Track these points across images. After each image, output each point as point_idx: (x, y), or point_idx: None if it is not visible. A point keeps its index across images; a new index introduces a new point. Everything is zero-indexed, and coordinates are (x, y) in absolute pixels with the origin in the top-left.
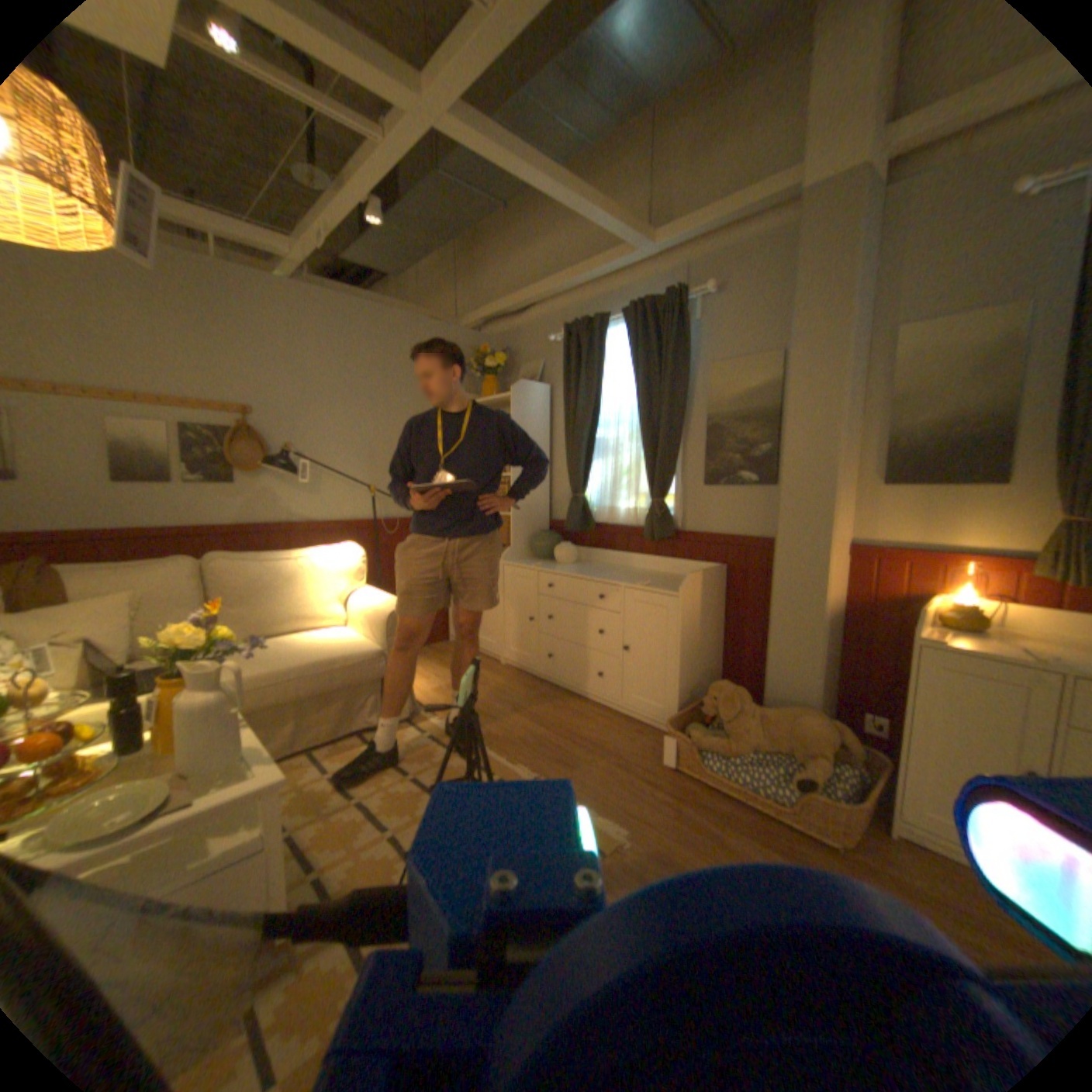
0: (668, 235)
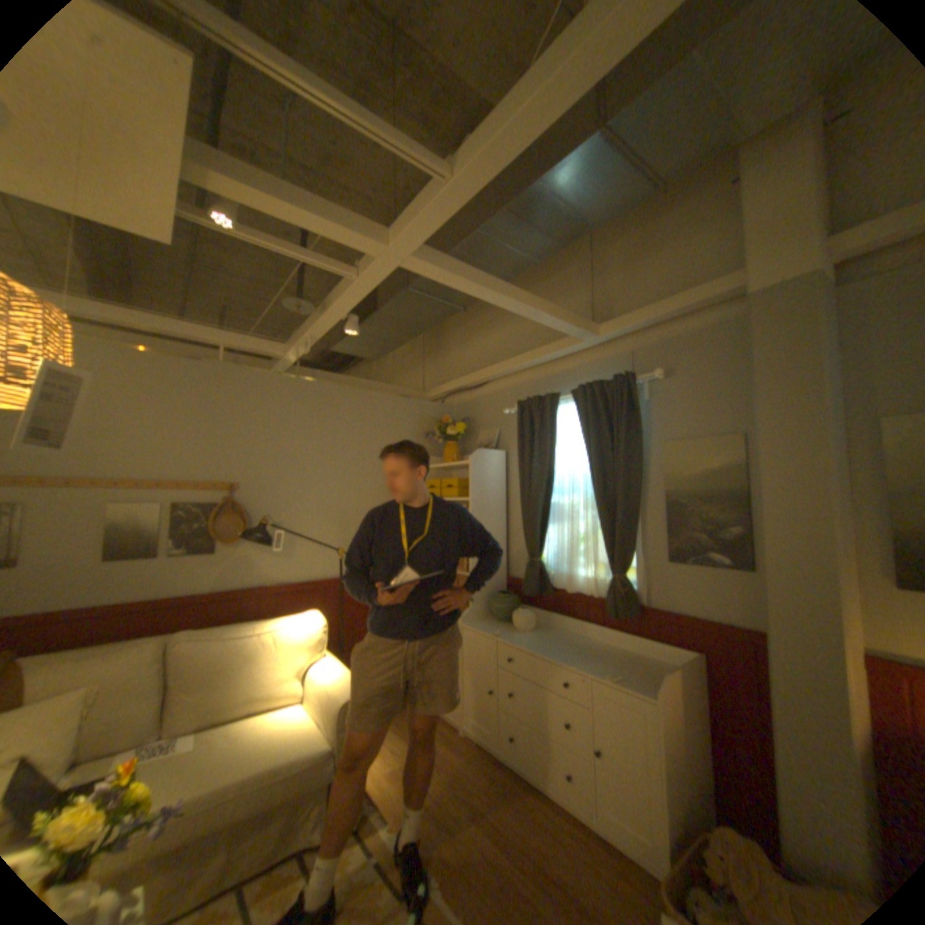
0: (611, 330)
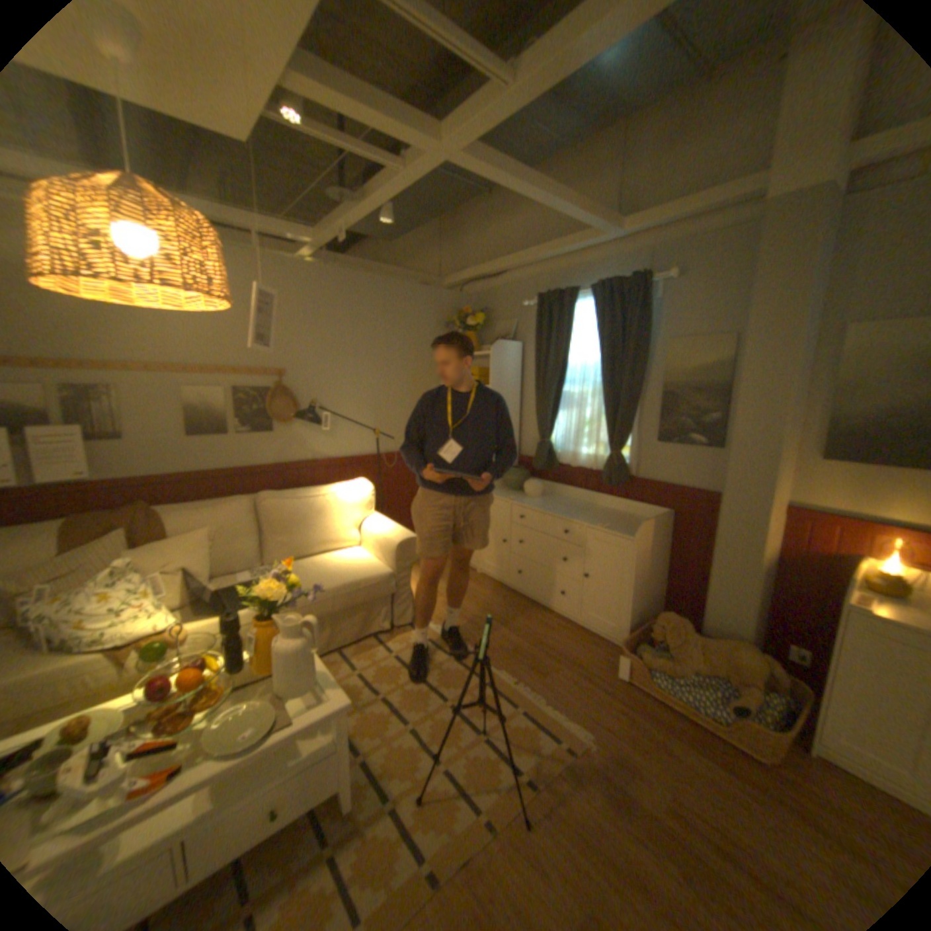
0: (634, 225)
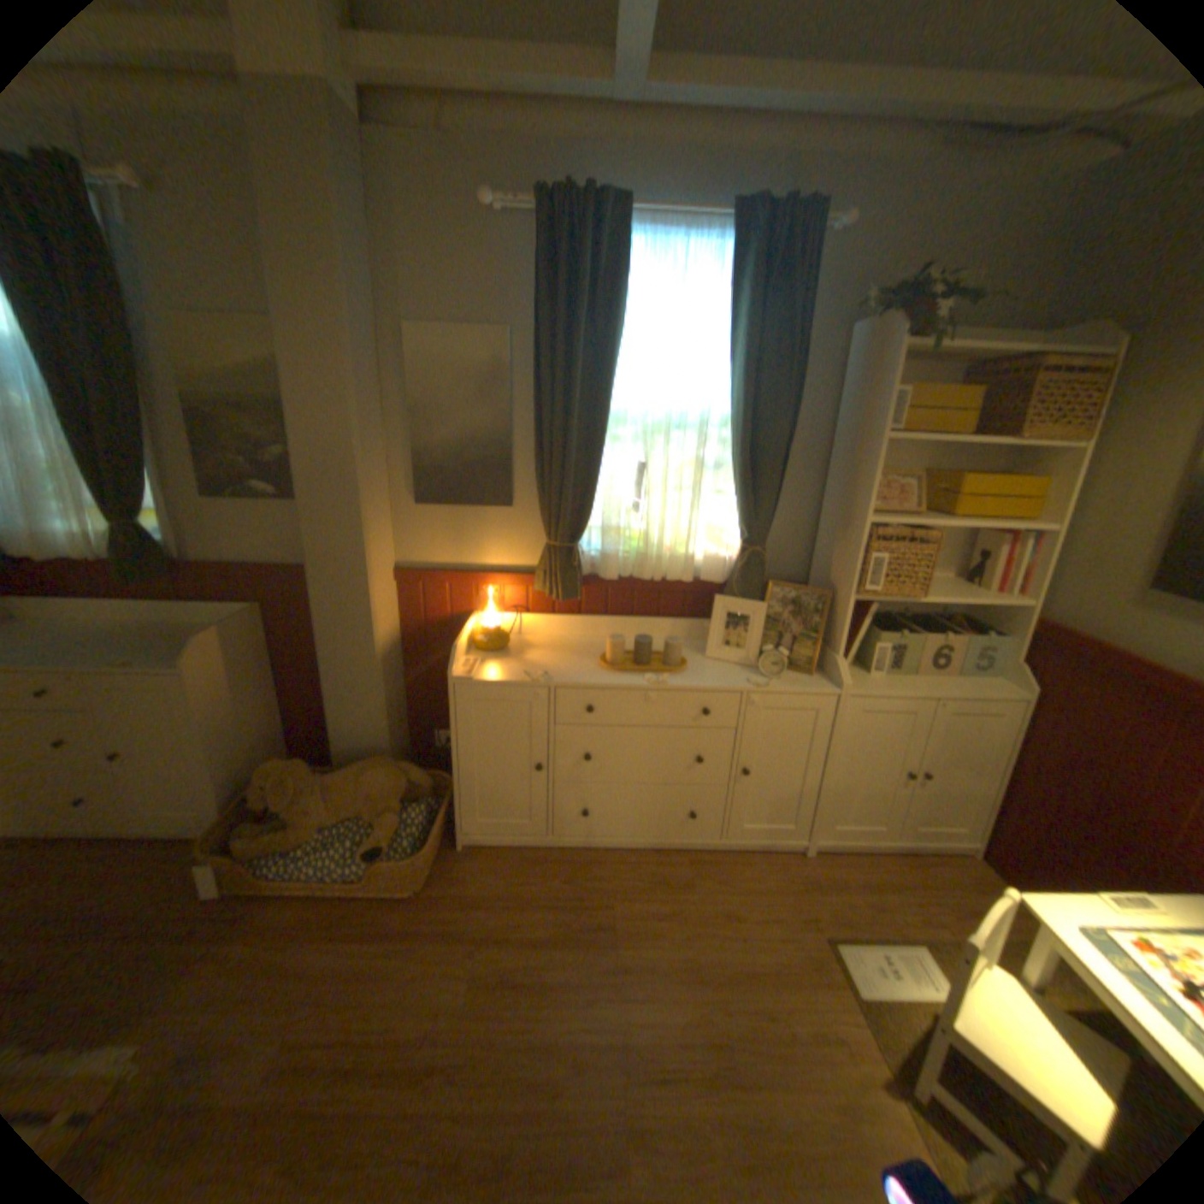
0: None
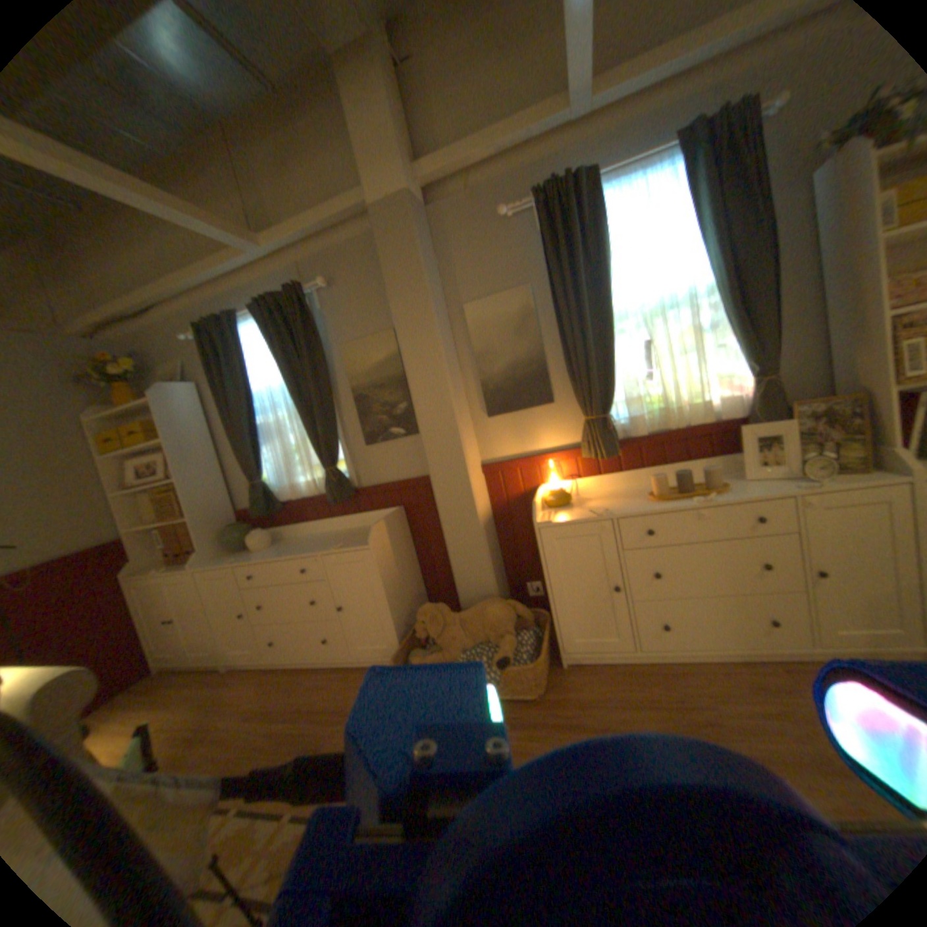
0: (269, 239)
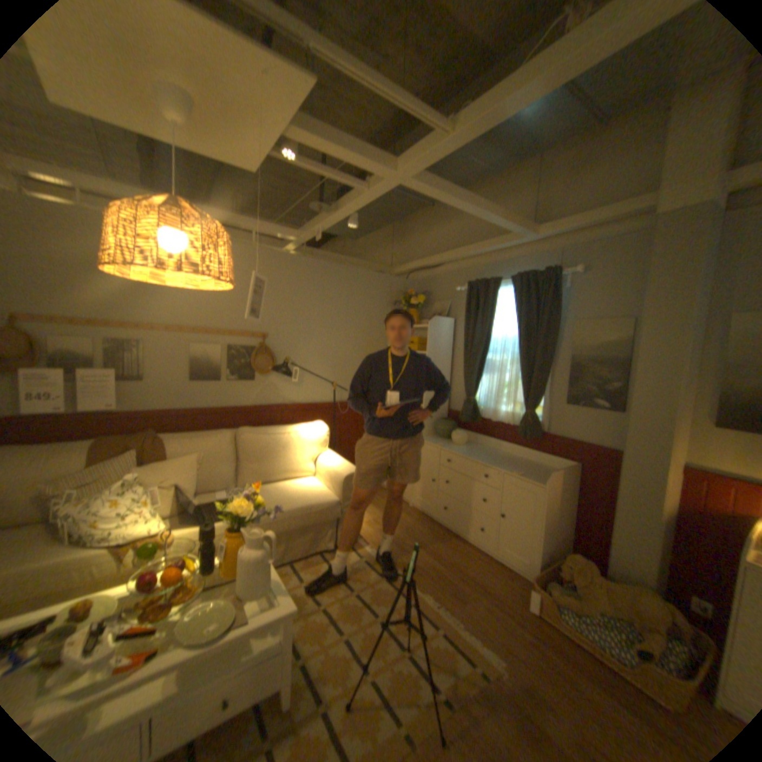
0: (547, 230)
